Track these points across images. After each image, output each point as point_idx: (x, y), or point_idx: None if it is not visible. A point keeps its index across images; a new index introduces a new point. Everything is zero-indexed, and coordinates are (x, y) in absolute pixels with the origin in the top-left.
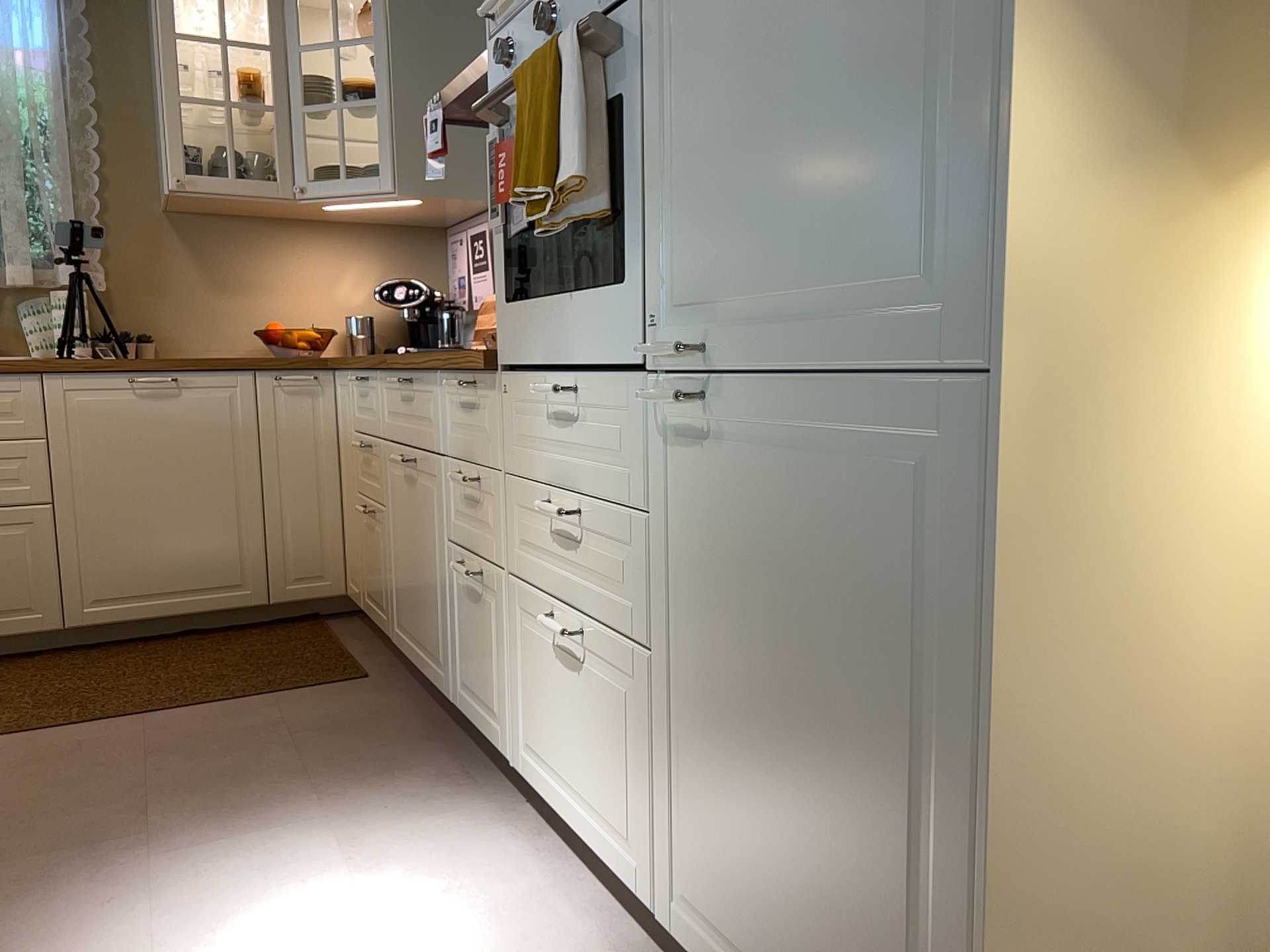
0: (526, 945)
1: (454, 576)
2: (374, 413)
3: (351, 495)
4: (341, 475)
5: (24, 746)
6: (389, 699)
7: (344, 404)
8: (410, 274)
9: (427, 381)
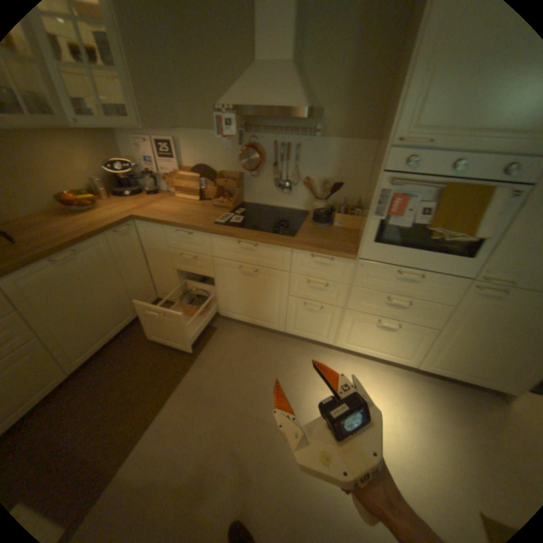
0: (385, 385)
1: (293, 304)
2: (200, 246)
3: (164, 269)
4: (148, 261)
5: (157, 432)
6: (237, 333)
7: (151, 236)
8: (102, 151)
9: (275, 248)
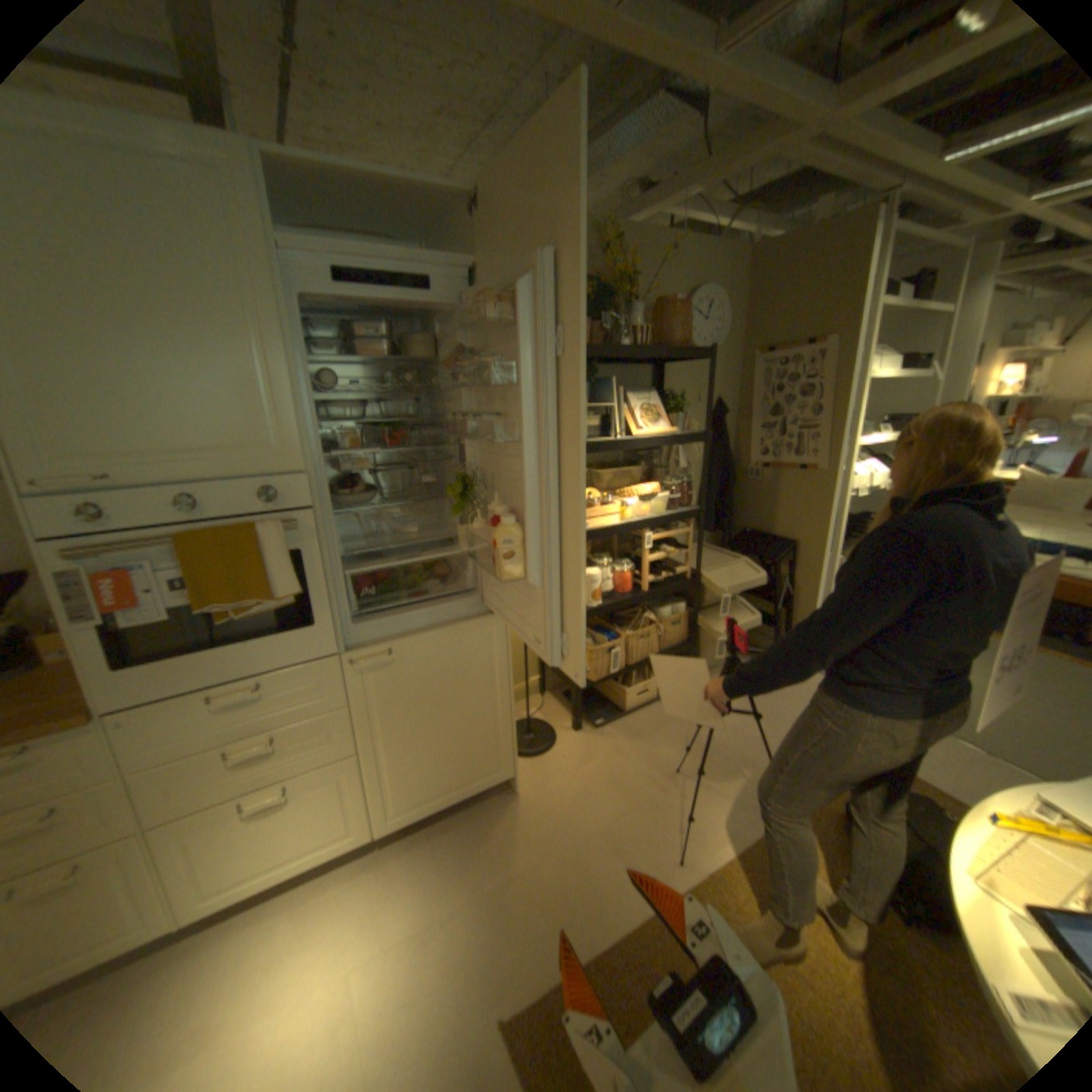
0: (321, 922)
1: None
2: None
3: None
4: None
5: None
6: None
7: None
8: None
9: None
